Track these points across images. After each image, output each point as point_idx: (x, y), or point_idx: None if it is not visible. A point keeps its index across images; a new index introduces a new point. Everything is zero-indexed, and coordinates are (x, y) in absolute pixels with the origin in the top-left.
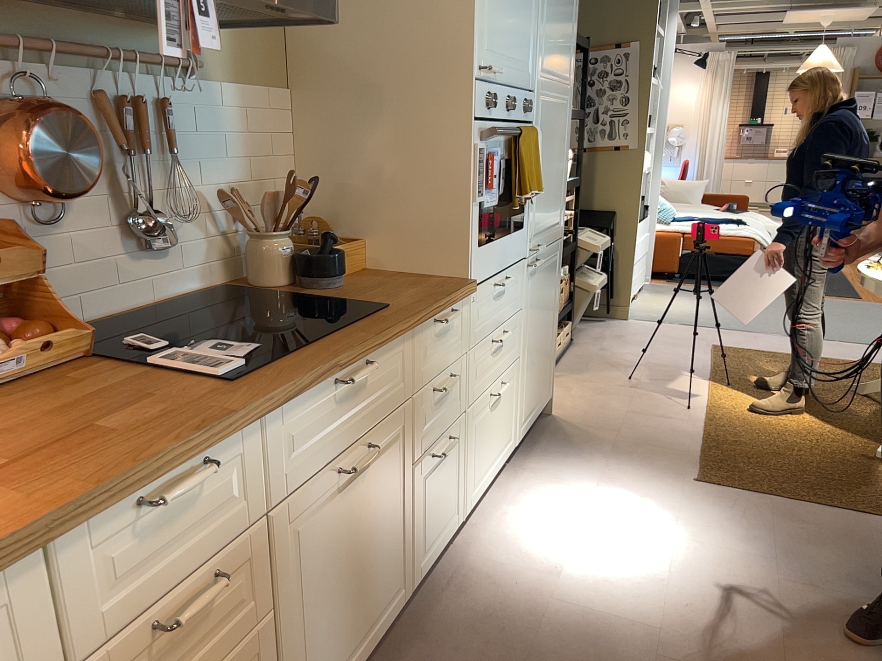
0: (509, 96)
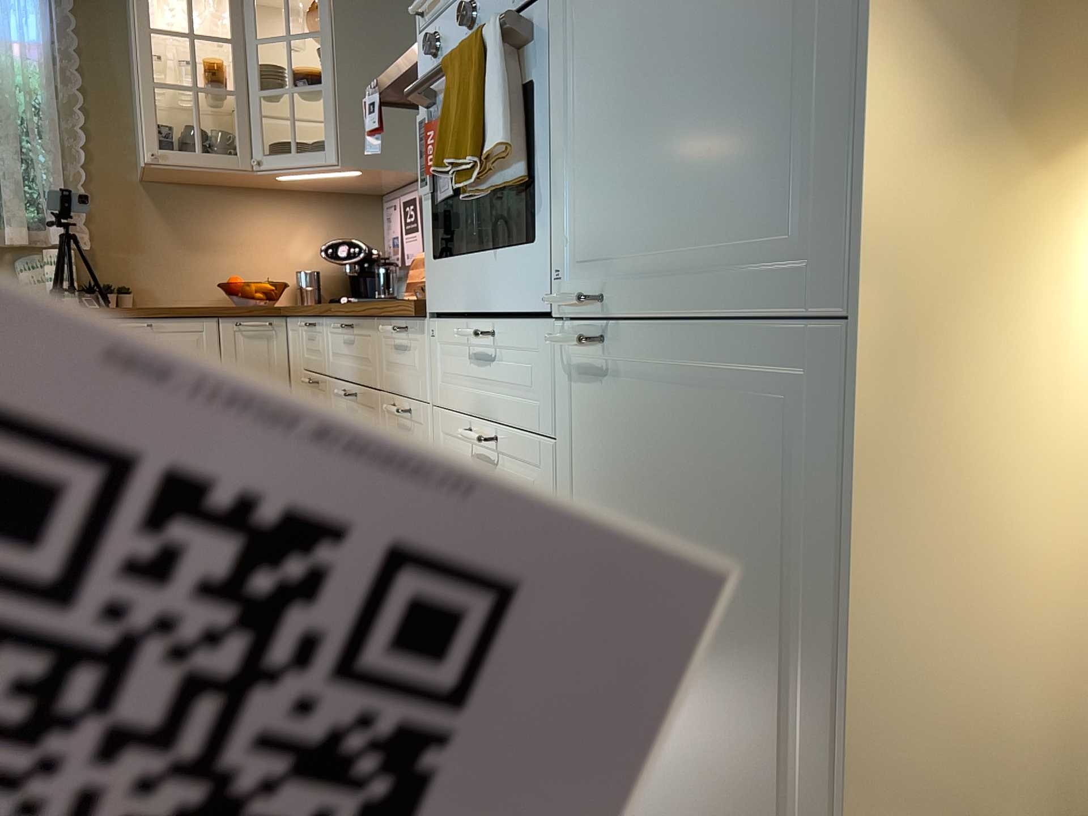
0: None
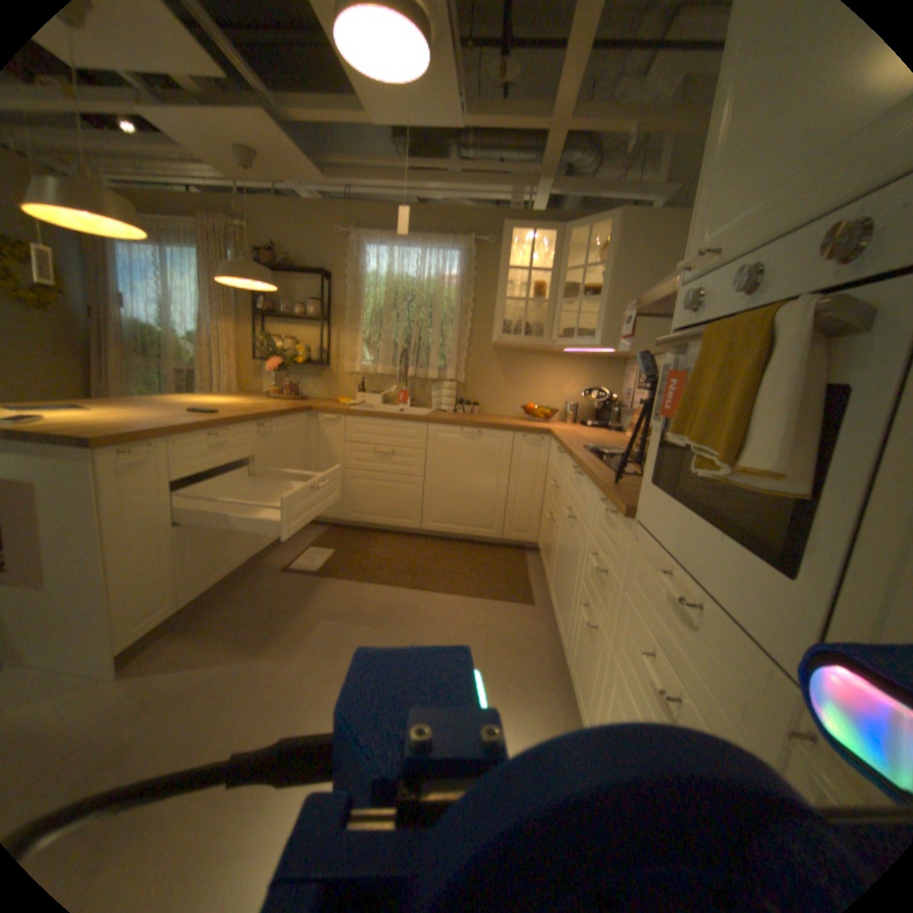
0: (758, 257)
